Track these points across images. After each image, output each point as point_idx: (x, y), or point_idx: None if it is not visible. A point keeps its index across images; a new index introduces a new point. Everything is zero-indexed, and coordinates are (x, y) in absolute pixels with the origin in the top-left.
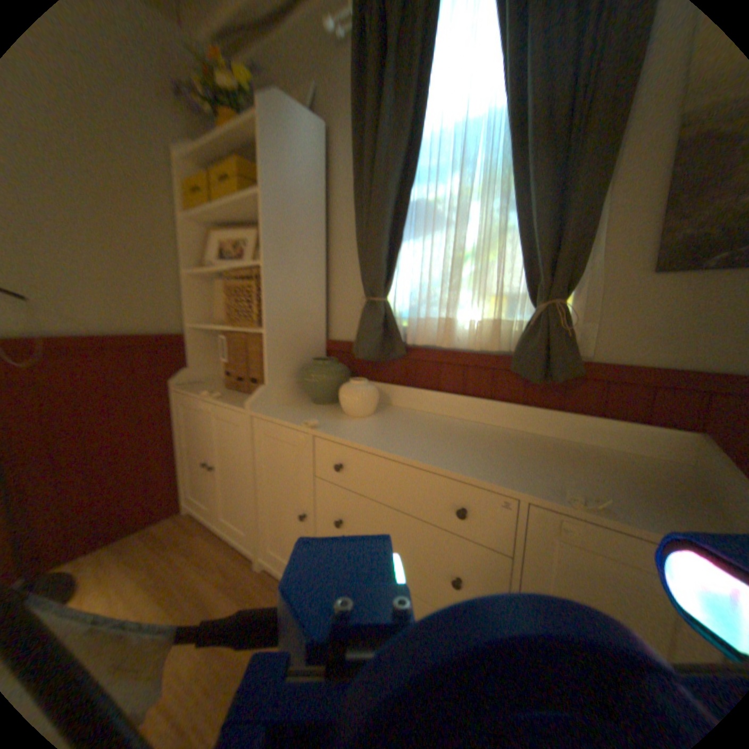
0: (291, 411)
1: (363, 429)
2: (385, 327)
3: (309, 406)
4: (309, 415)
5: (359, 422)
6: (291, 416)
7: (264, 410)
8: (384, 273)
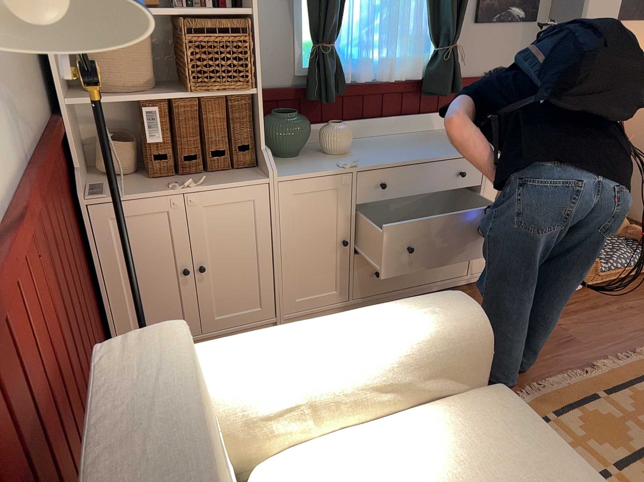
0: (299, 167)
1: (372, 157)
2: (336, 72)
3: (291, 160)
4: (320, 164)
5: (357, 156)
6: (314, 169)
7: (280, 174)
8: (338, 22)
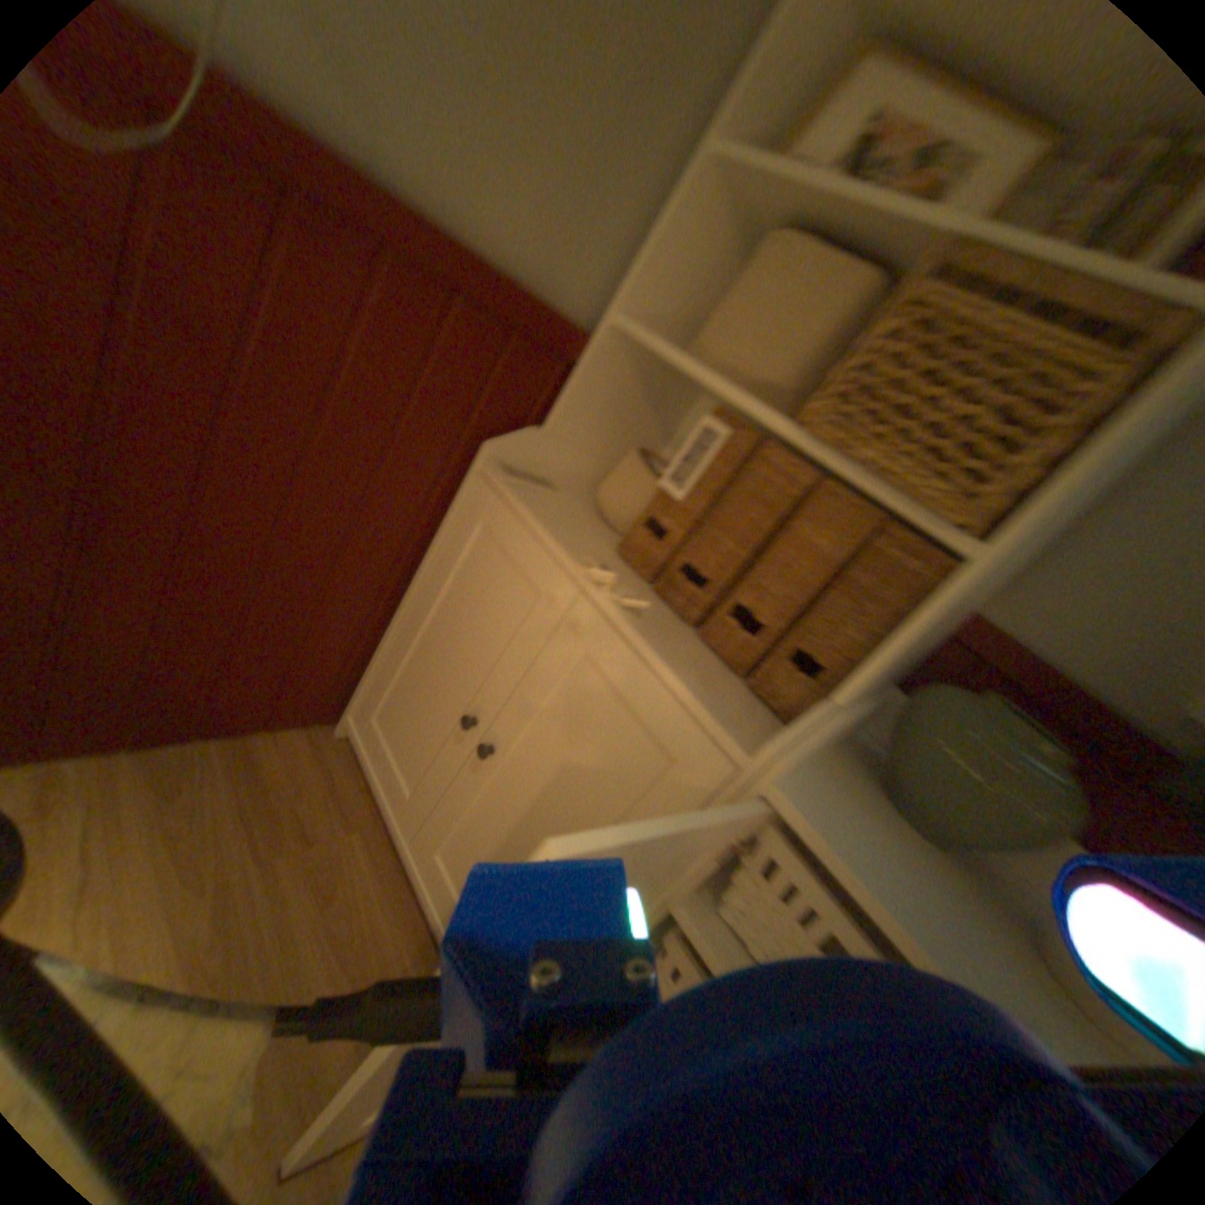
0: (898, 865)
1: None
2: None
3: (908, 835)
4: (979, 947)
5: None
6: (934, 928)
7: (816, 804)
8: None
